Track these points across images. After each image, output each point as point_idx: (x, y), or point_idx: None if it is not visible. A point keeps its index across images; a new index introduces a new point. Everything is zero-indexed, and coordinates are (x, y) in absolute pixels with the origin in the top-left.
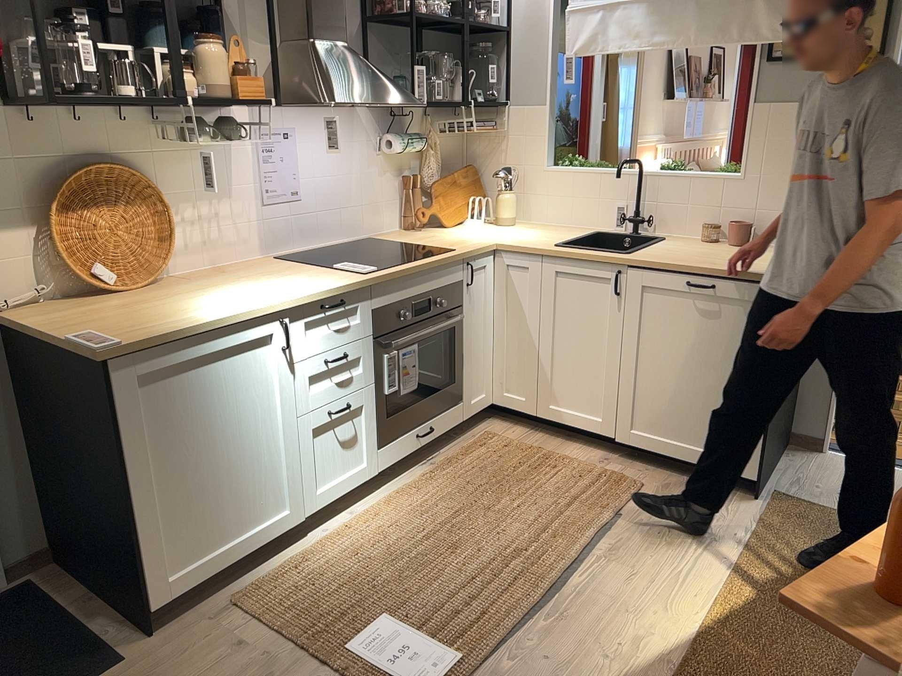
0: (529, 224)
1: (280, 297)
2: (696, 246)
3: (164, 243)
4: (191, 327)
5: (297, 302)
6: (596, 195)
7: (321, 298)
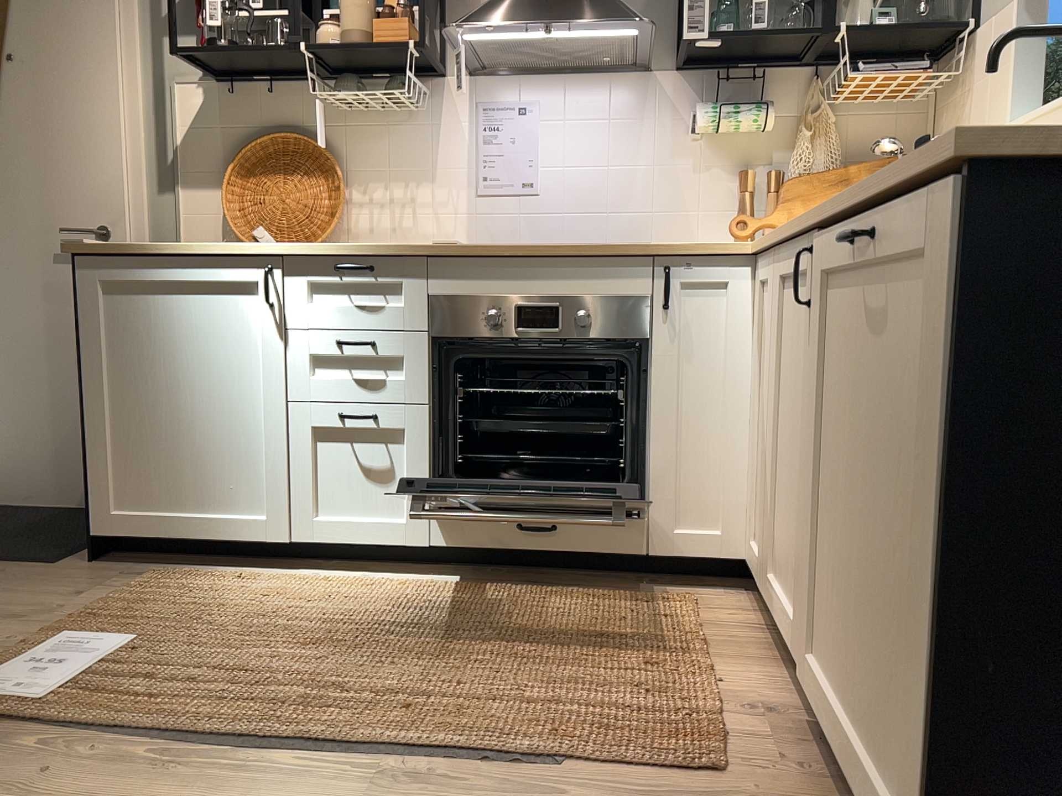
0: None
1: (287, 245)
2: None
3: (332, 217)
4: (153, 245)
5: (291, 251)
6: None
7: (332, 255)
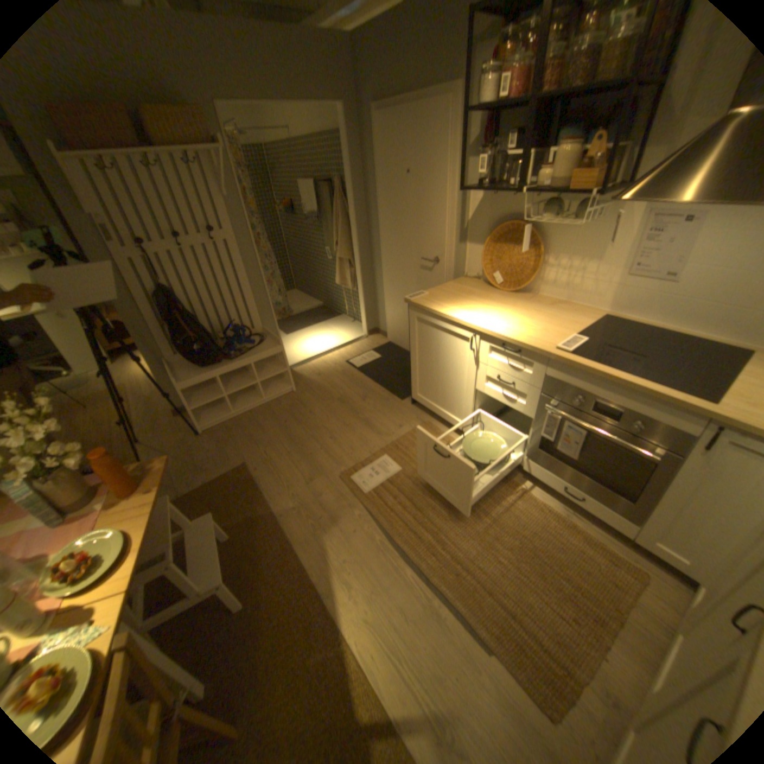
0: None
1: (485, 323)
2: None
3: (534, 272)
4: (432, 309)
5: (484, 331)
6: None
7: (502, 339)
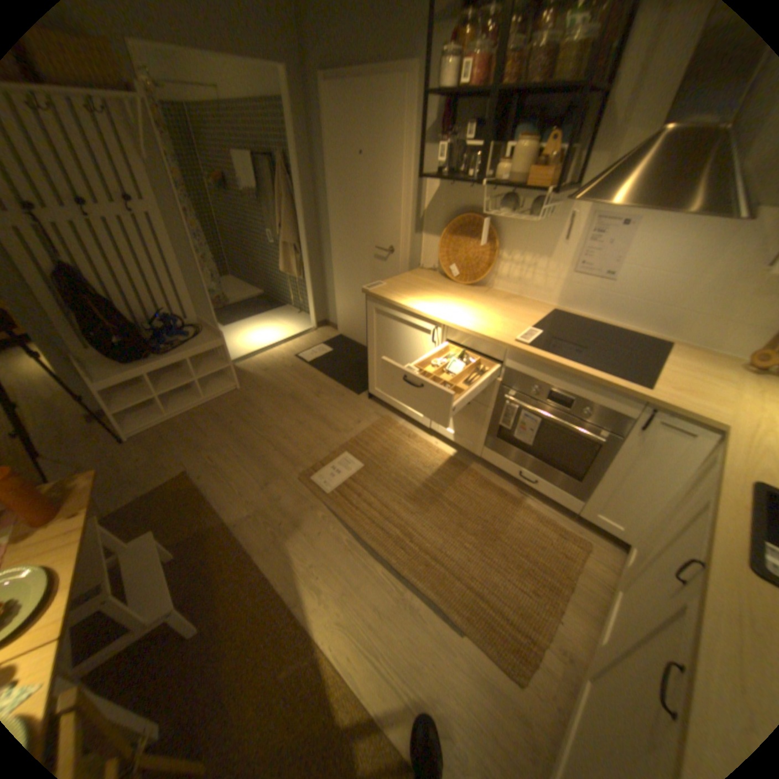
0: None
1: (447, 316)
2: None
3: (489, 266)
4: (393, 300)
5: (446, 323)
6: None
7: (464, 331)
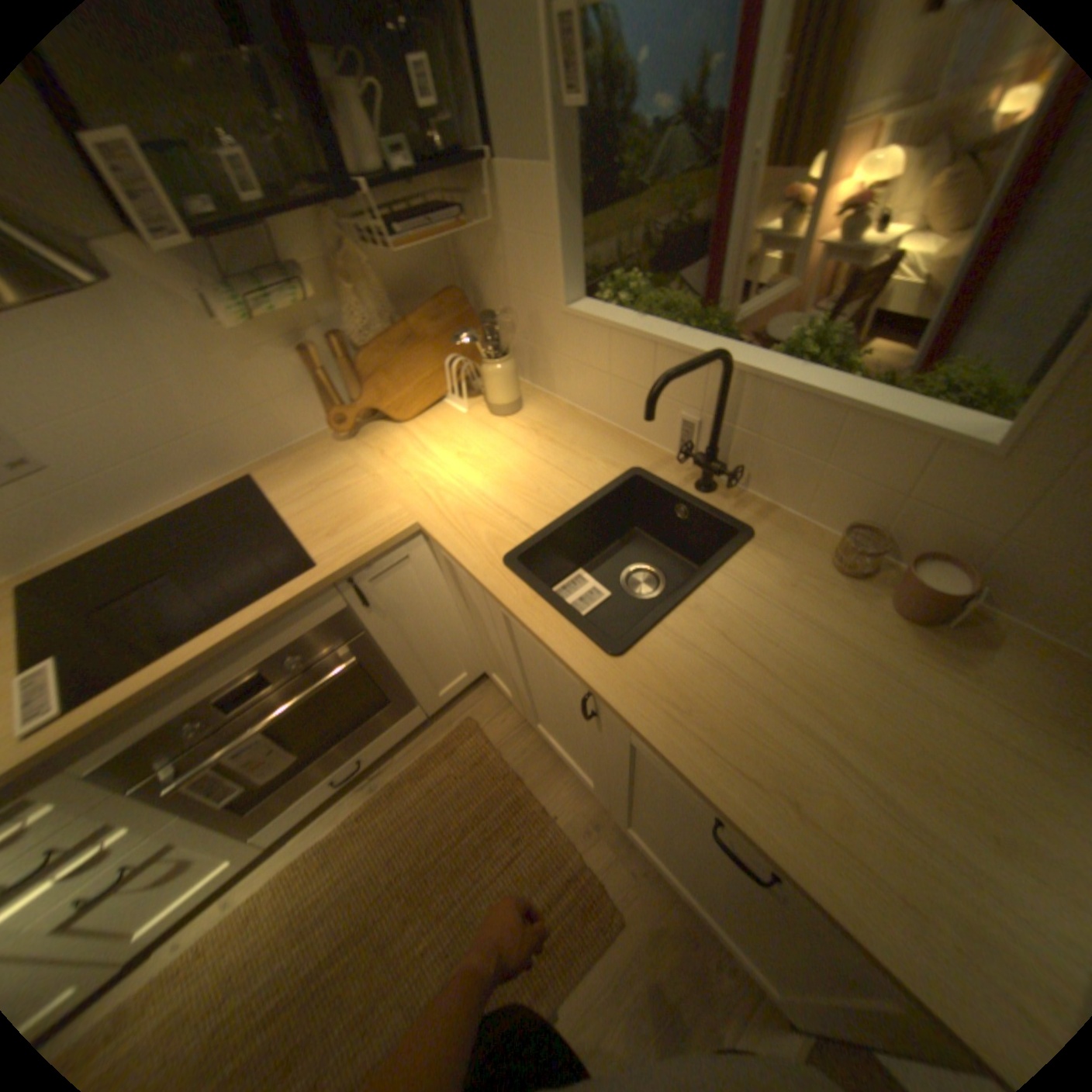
0: (548, 403)
1: None
2: (803, 601)
3: None
4: None
5: None
6: (646, 384)
7: None
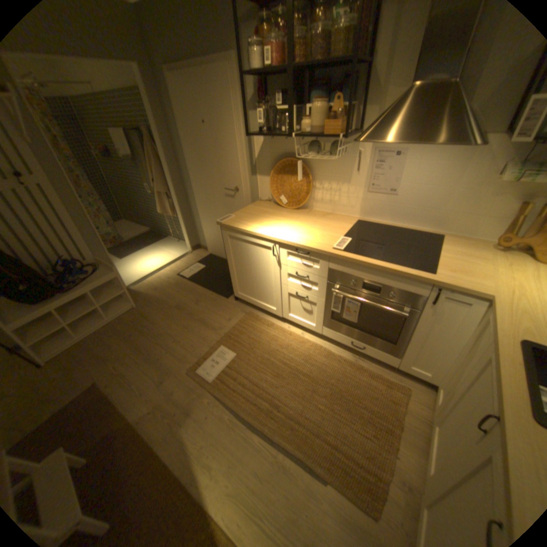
0: None
1: (281, 235)
2: None
3: (308, 194)
4: (240, 228)
5: (281, 241)
6: None
7: (294, 245)
